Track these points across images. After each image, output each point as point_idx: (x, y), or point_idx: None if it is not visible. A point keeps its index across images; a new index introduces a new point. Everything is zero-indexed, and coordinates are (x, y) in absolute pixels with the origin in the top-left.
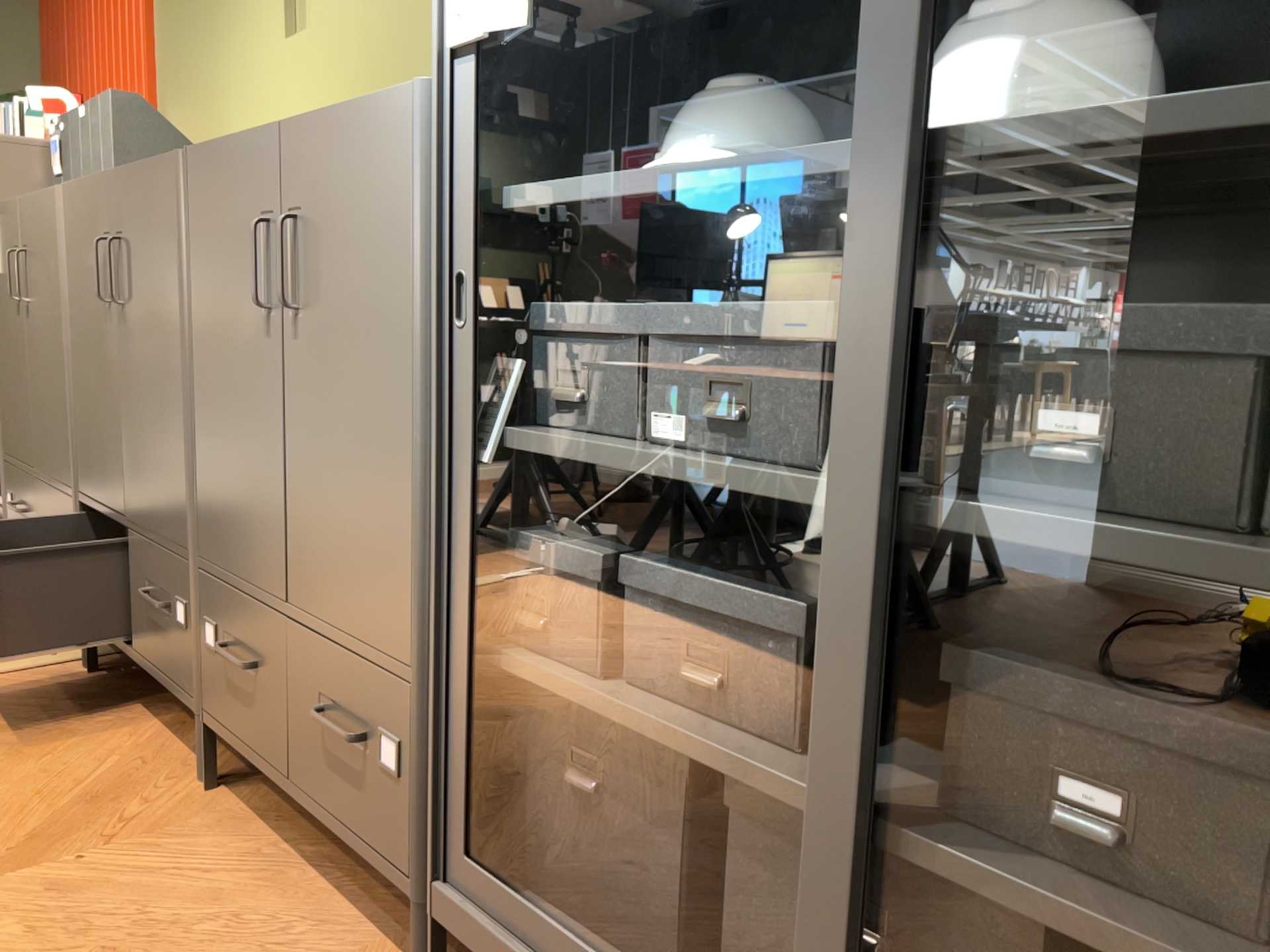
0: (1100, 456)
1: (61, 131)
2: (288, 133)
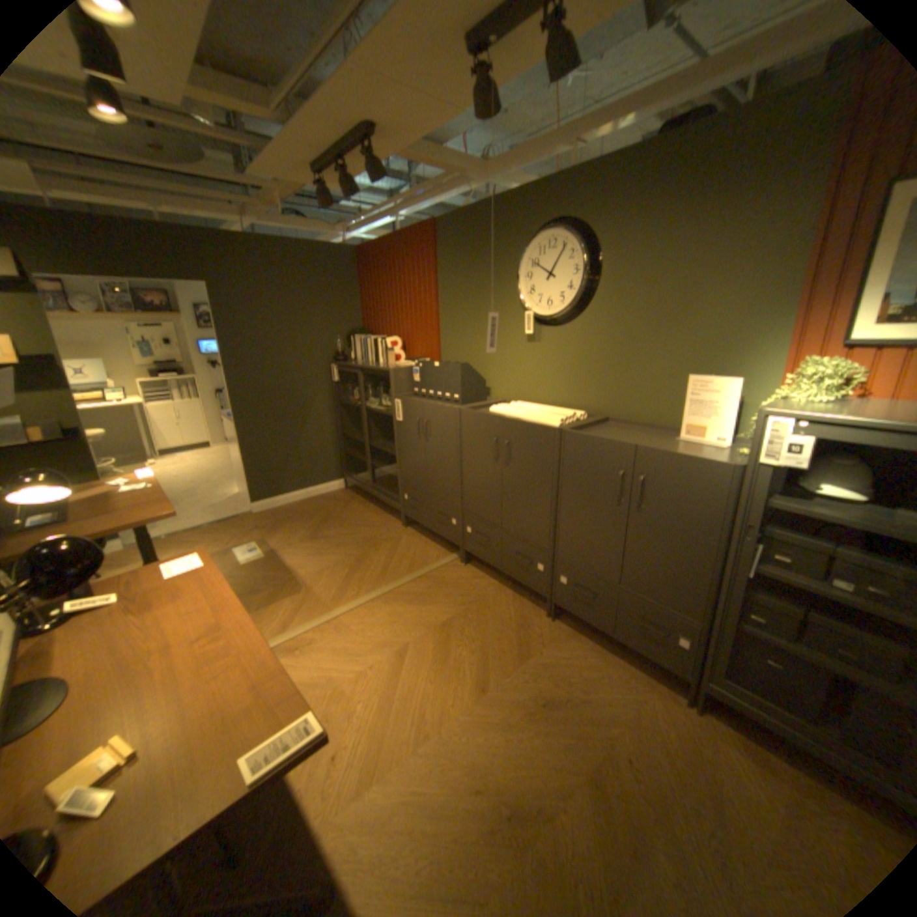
0: None
1: (418, 365)
2: (643, 451)
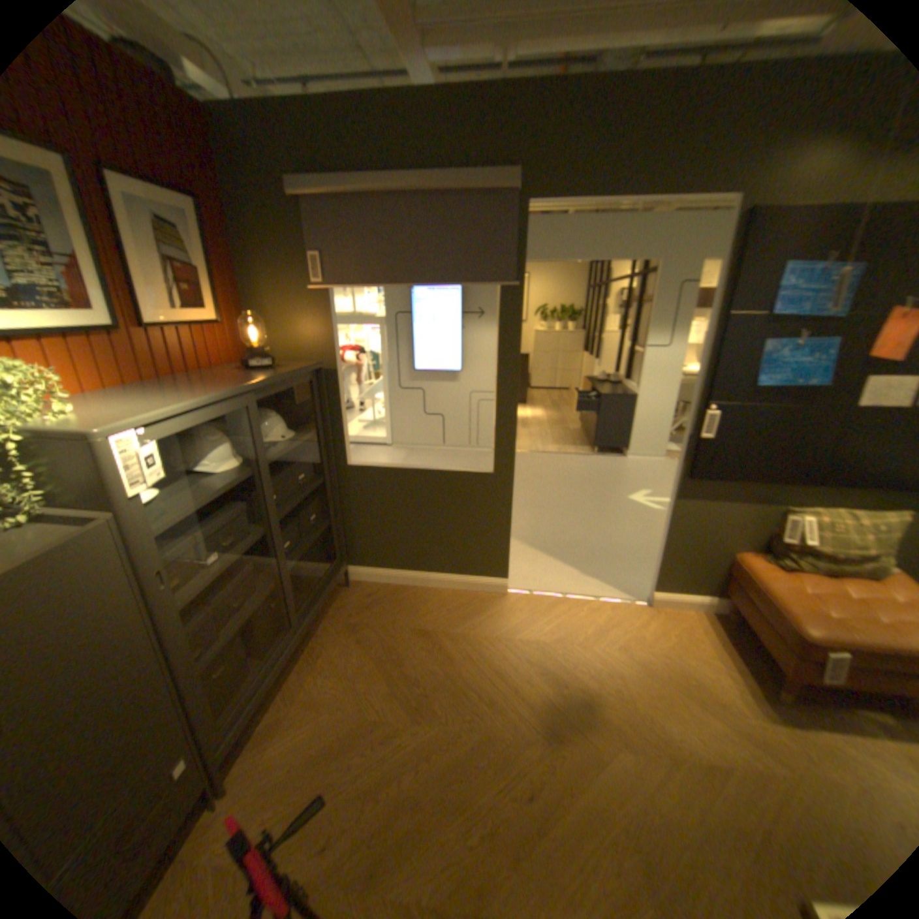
0: (276, 501)
1: None
2: None
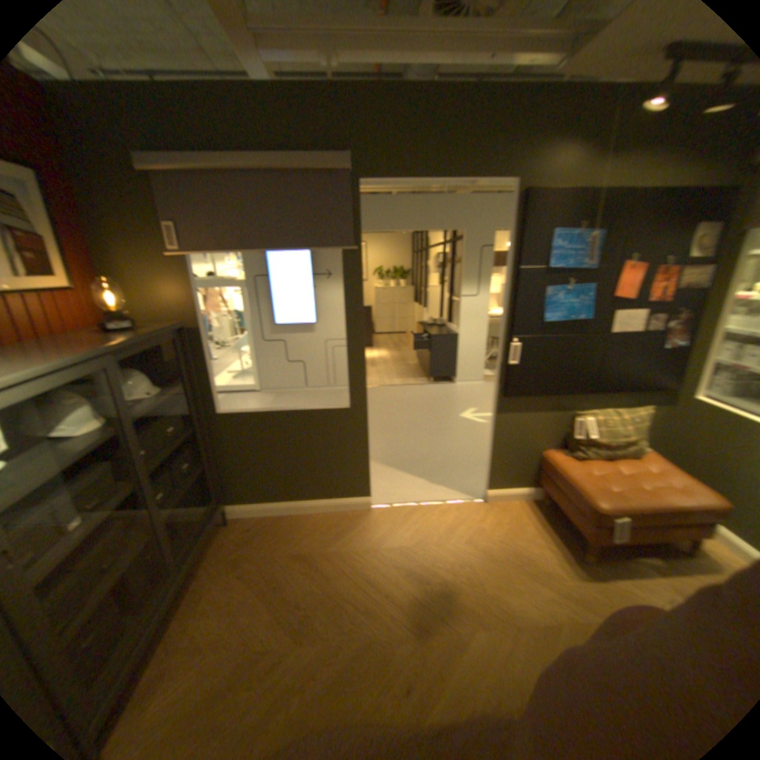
0: (143, 455)
1: None
2: None
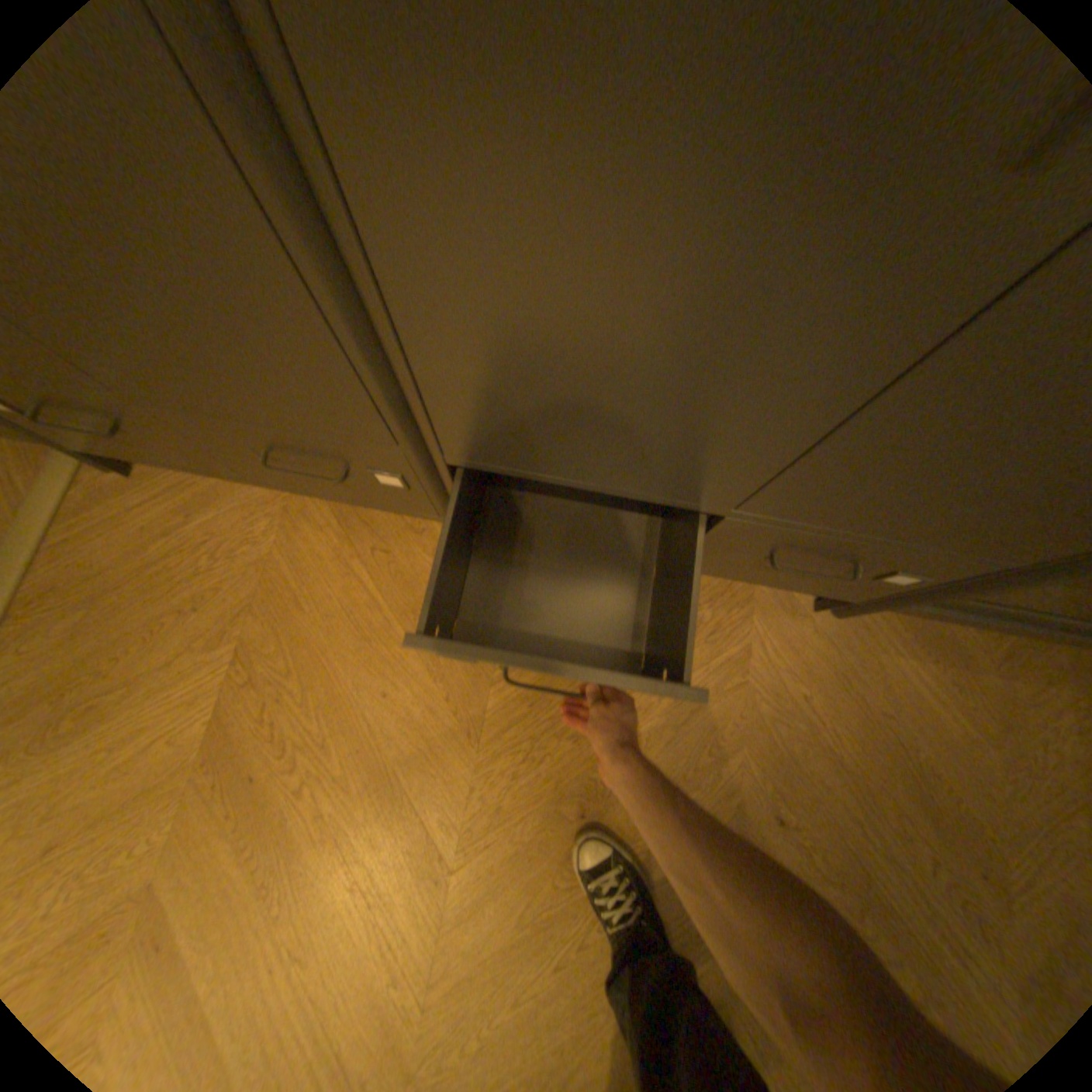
0: None
1: None
2: None
